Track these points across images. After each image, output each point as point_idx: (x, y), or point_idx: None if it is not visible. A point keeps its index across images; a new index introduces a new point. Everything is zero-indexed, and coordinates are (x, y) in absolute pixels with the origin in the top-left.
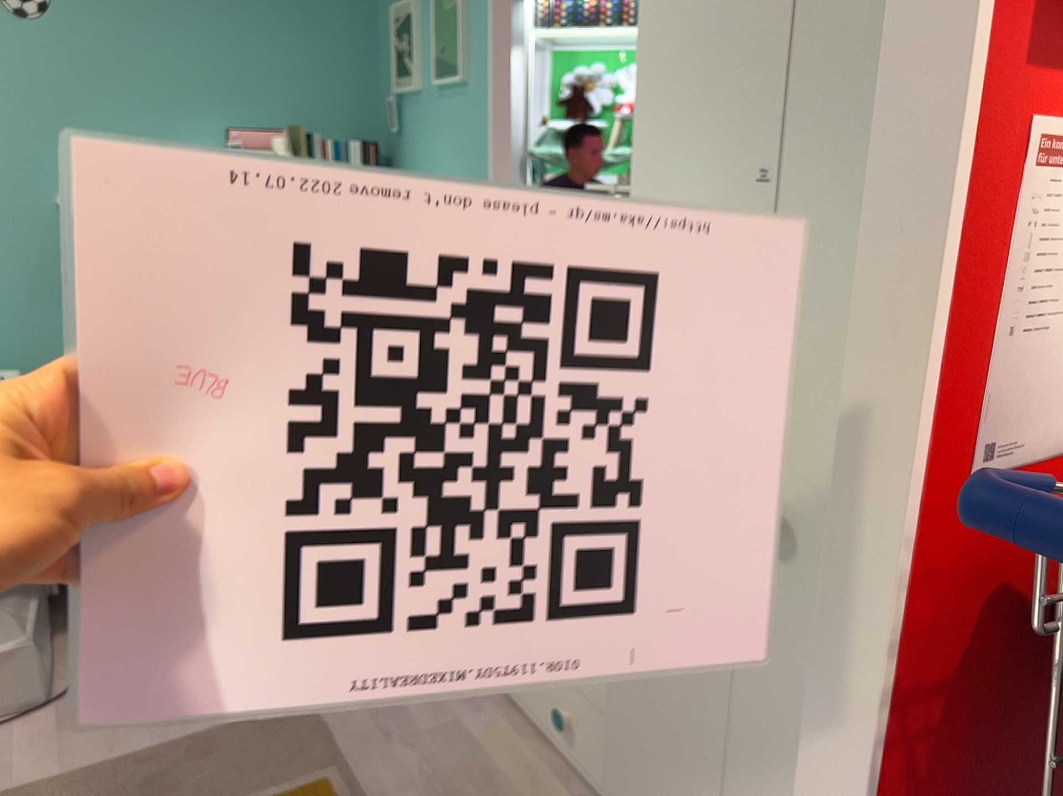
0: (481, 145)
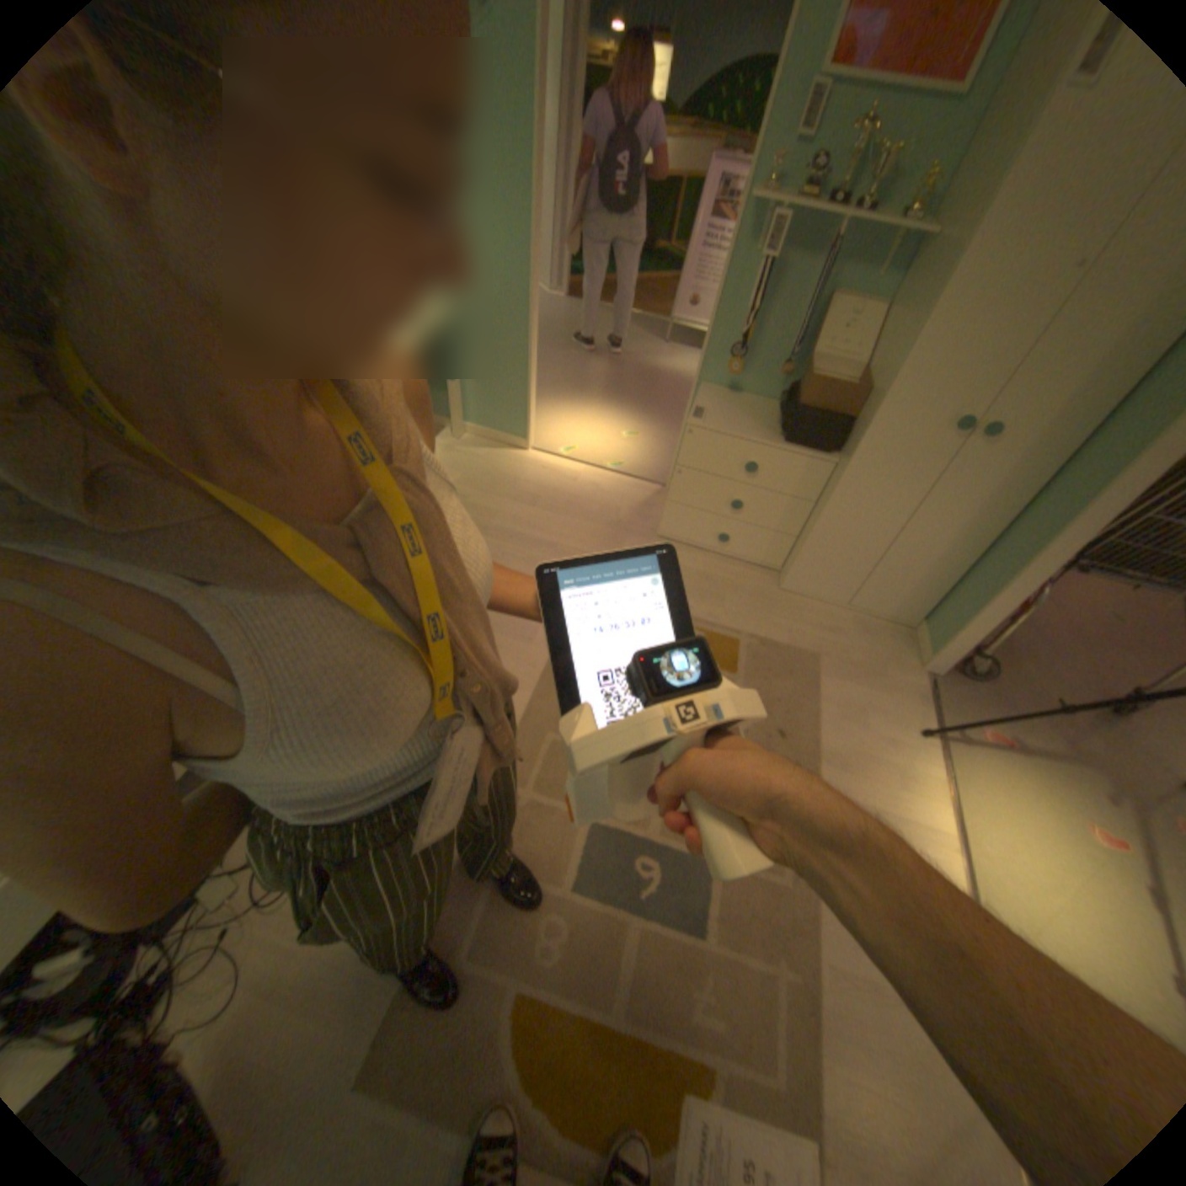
0: (516, 95)
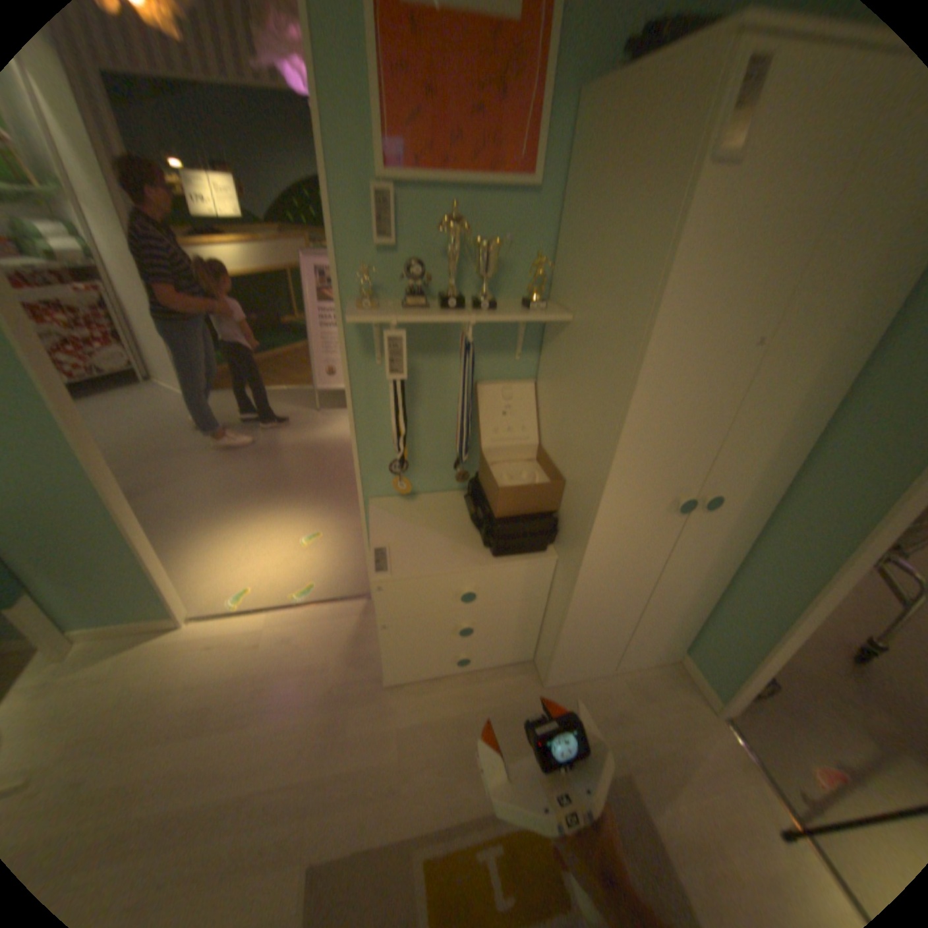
0: None
